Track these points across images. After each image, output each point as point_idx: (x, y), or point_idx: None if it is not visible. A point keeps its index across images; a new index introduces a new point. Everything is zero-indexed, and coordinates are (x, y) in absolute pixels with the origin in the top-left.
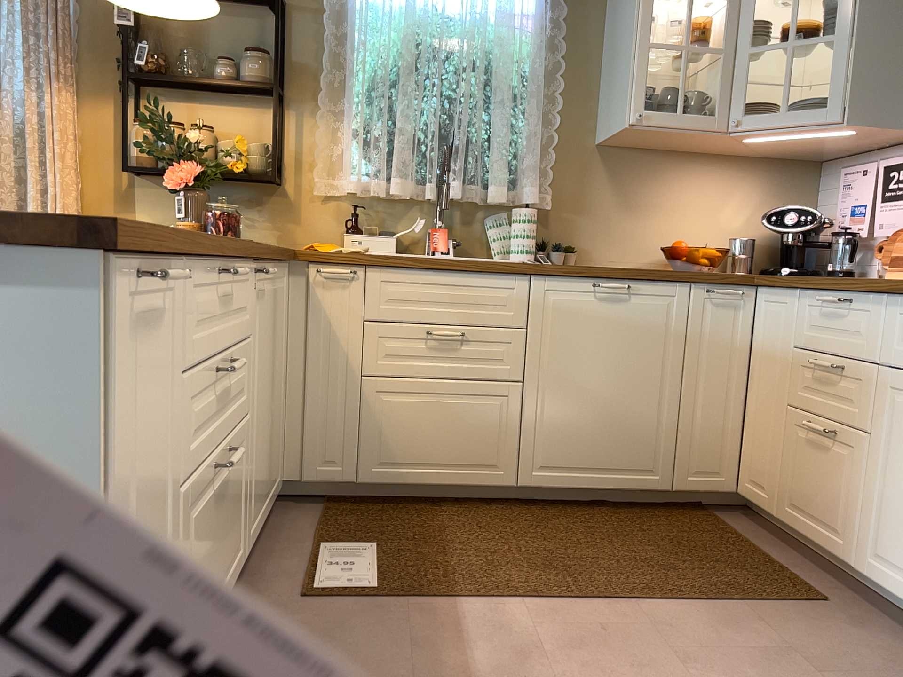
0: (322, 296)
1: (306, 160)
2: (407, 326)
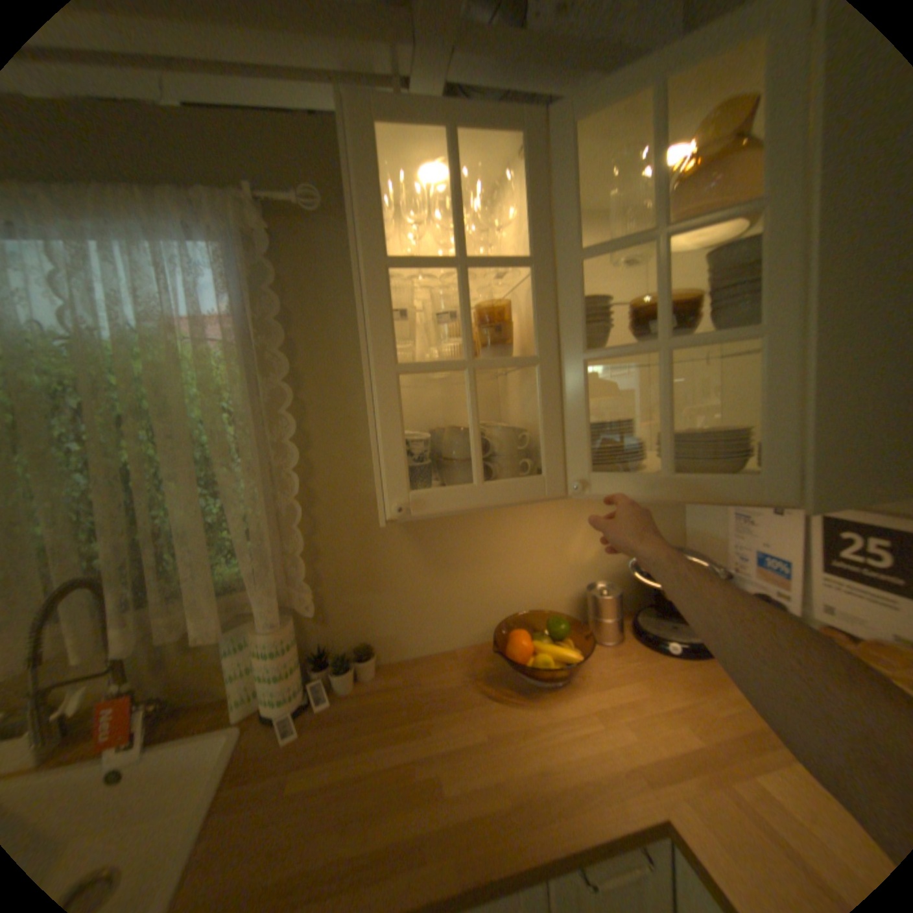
0: None
1: None
2: None
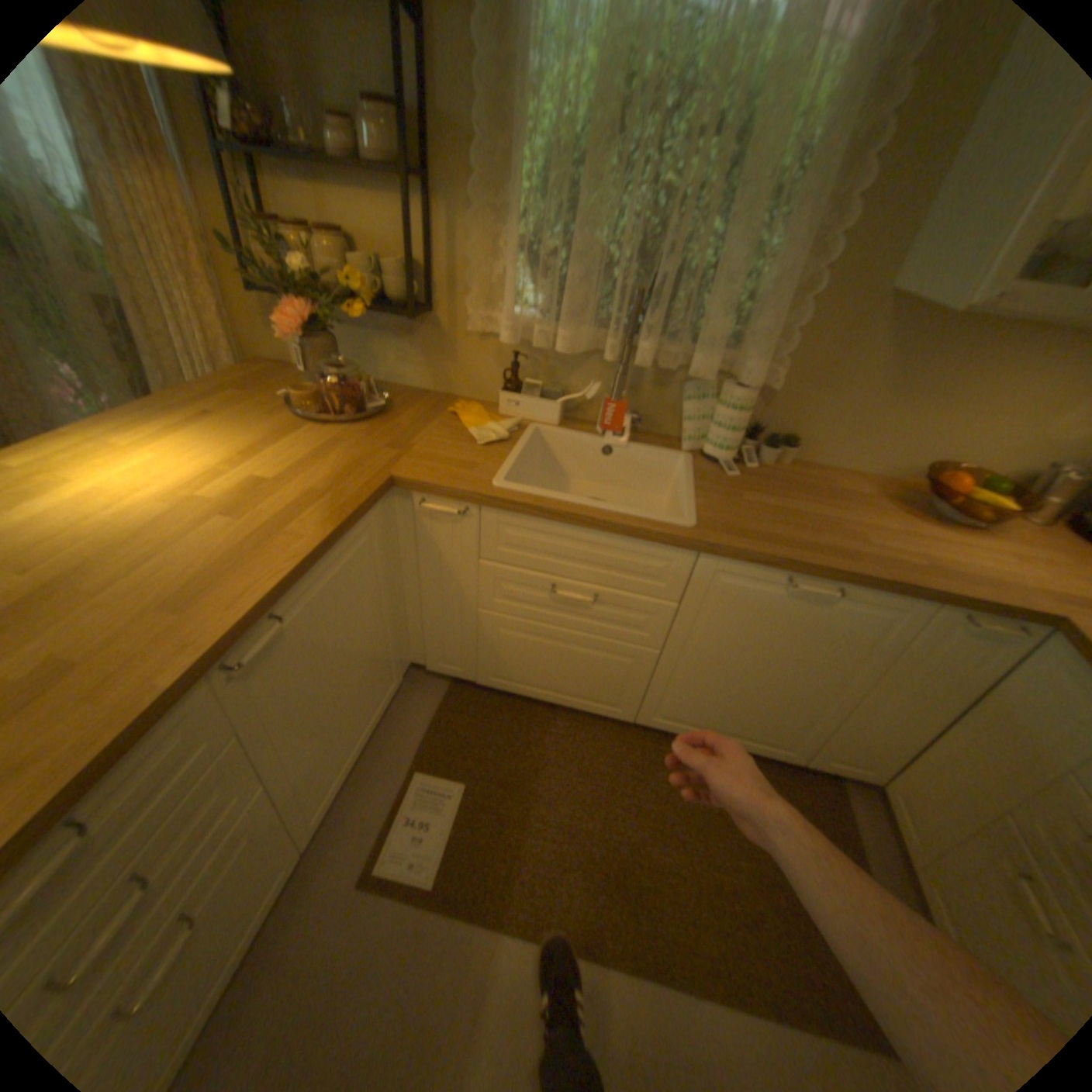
0: (432, 527)
1: (459, 280)
2: (529, 575)
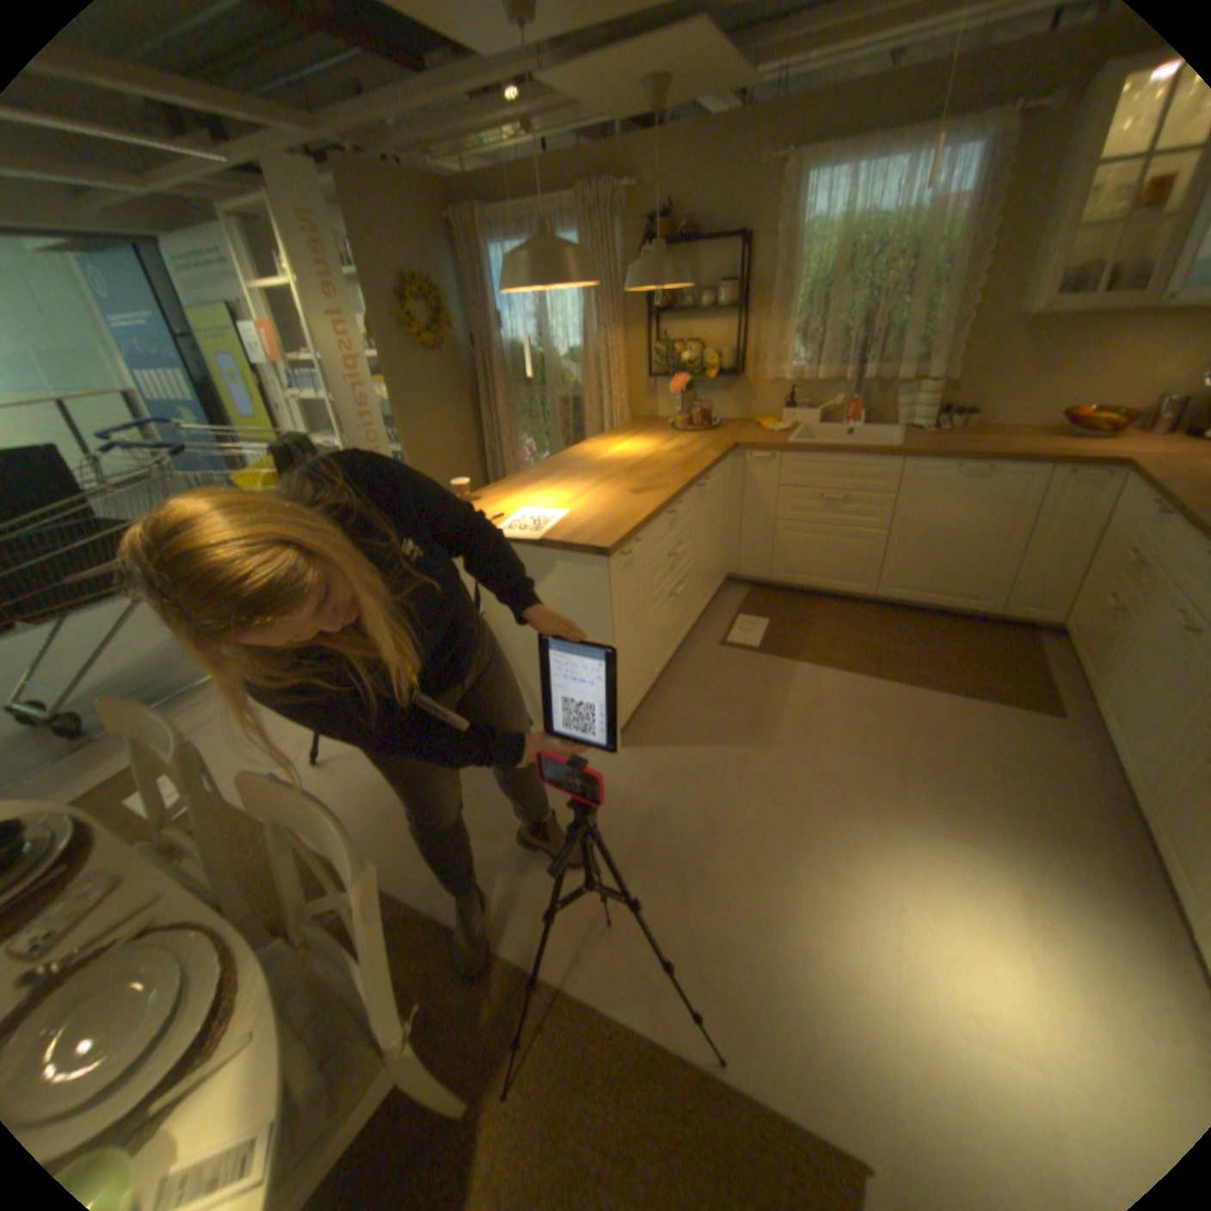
0: (752, 471)
1: (759, 354)
2: (805, 491)
